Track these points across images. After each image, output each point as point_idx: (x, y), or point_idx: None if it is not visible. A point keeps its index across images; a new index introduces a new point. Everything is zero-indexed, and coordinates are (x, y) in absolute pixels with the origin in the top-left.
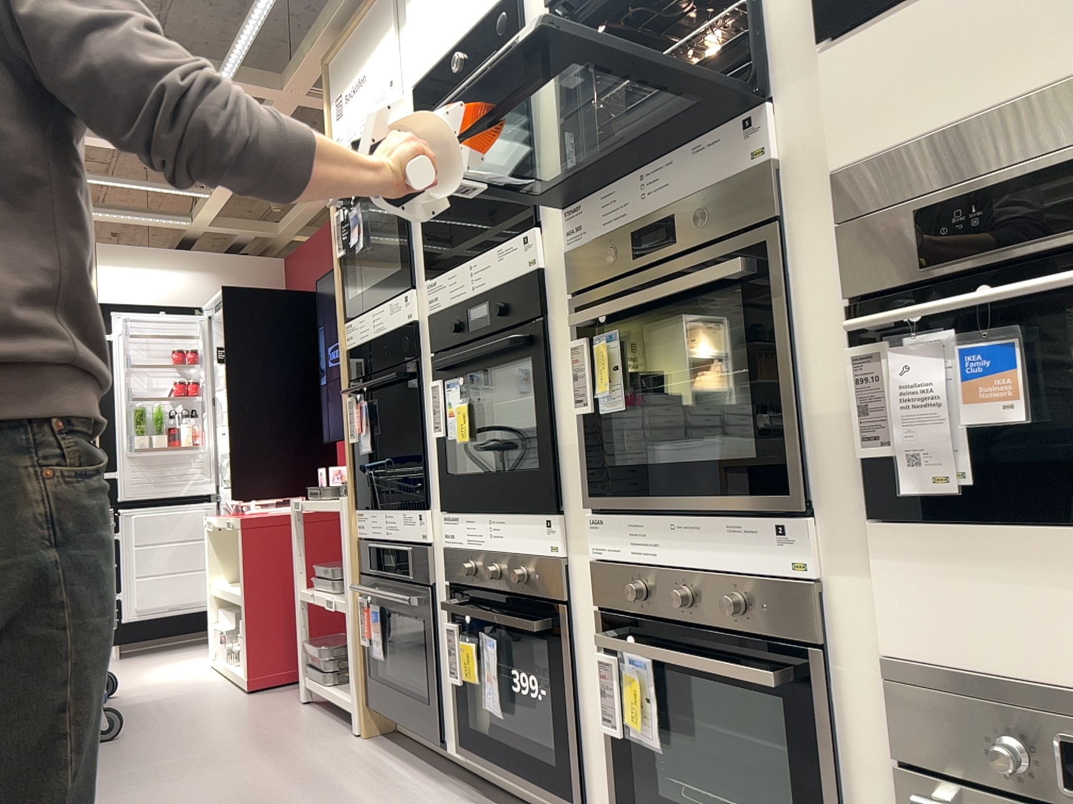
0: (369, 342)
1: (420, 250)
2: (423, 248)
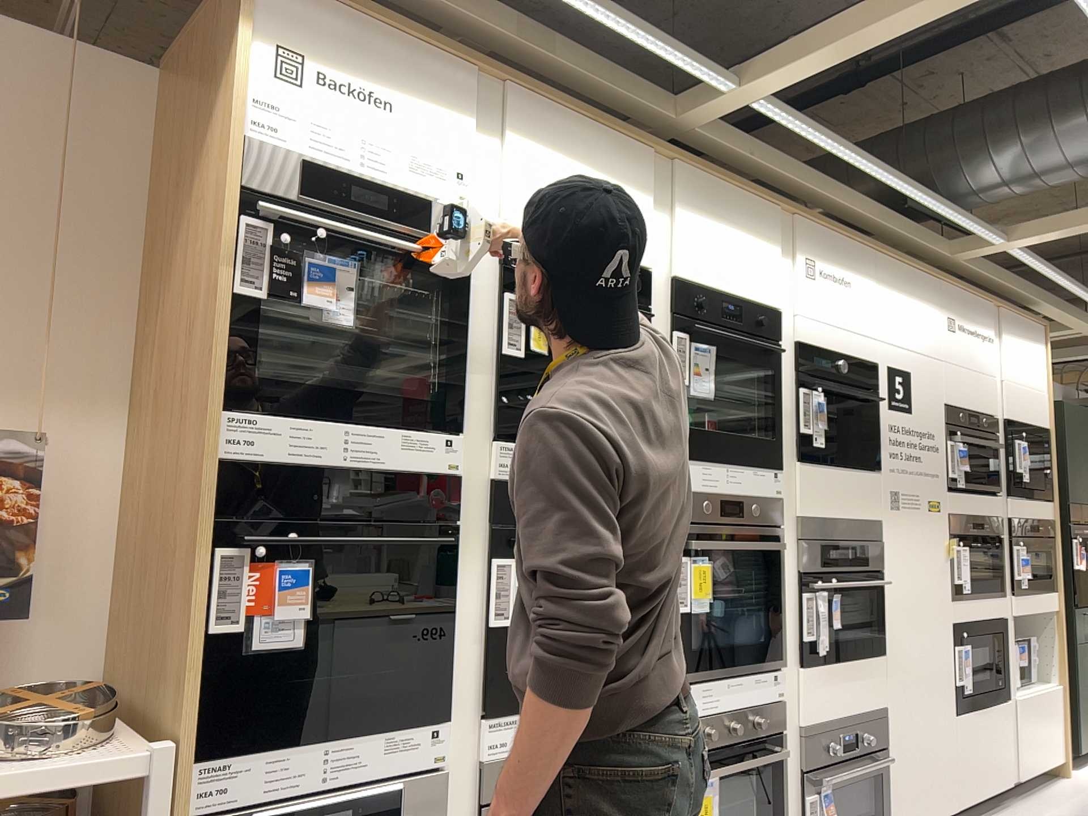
0: (319, 463)
1: (482, 397)
2: (489, 399)
